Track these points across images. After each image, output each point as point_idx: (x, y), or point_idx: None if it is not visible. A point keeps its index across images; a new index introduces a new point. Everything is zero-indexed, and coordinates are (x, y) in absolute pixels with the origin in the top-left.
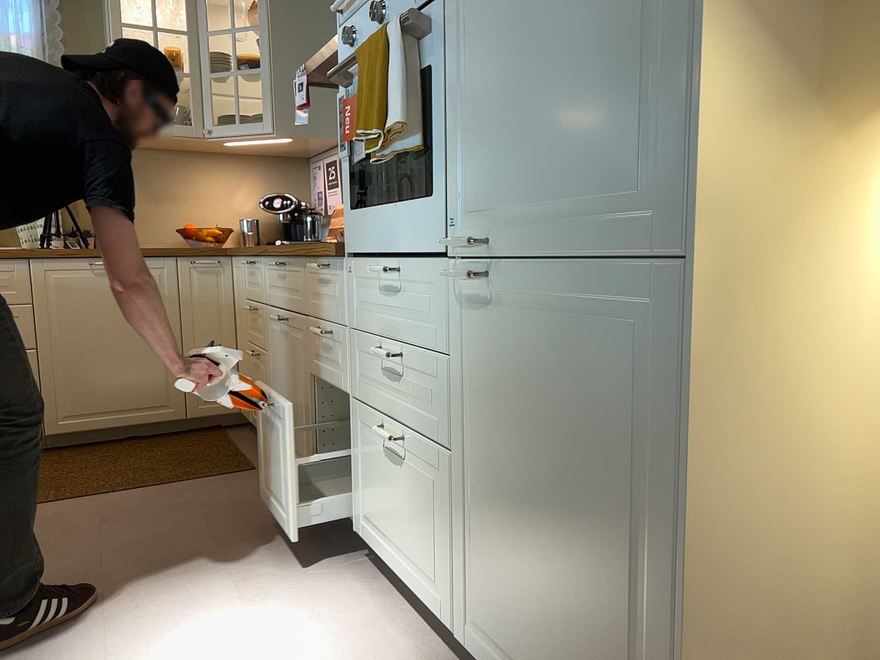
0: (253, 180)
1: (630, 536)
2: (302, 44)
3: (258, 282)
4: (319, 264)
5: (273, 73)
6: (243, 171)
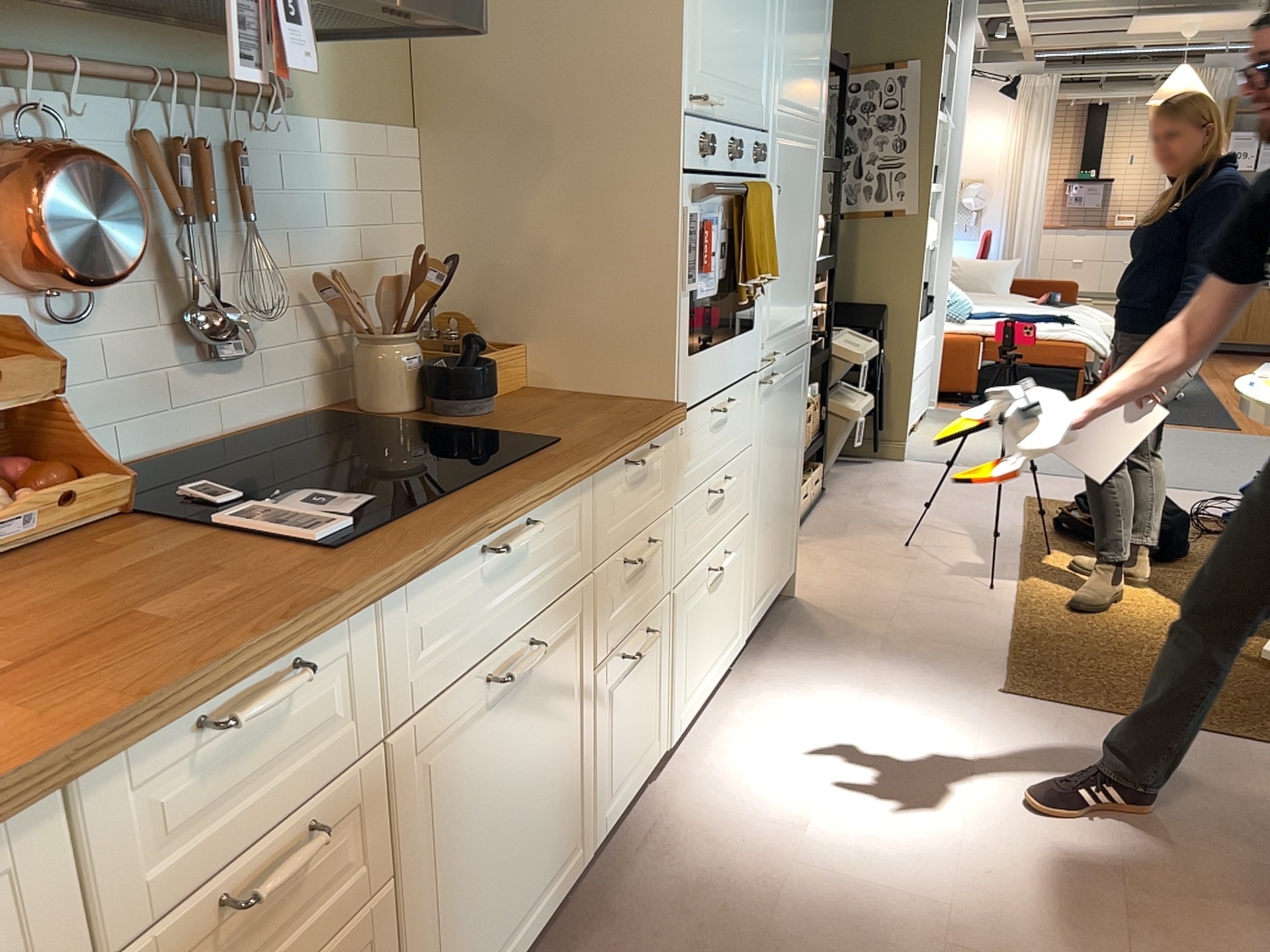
0: None
1: (795, 460)
2: None
3: (324, 718)
4: (628, 458)
5: None
6: None
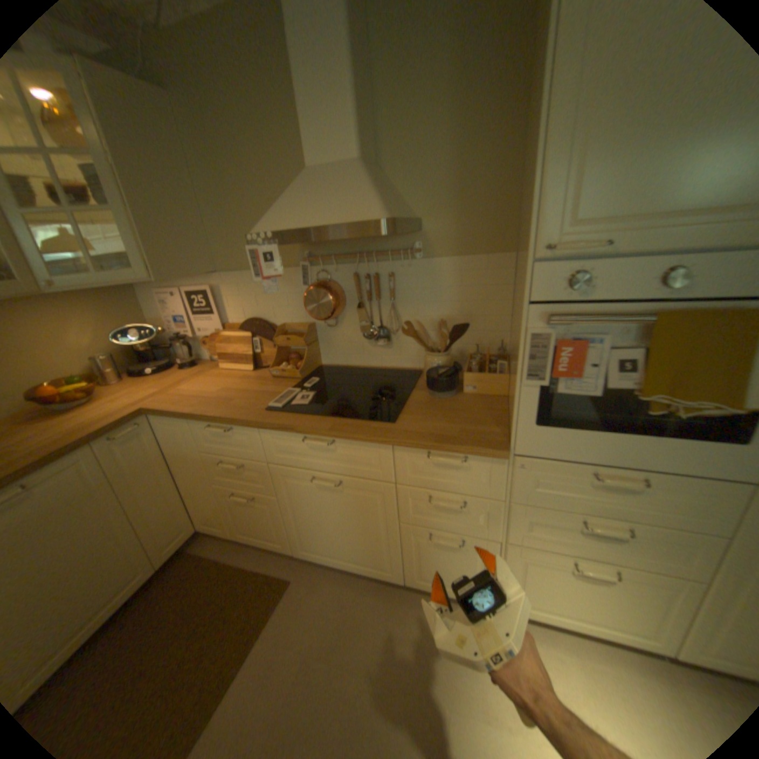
0: (81, 314)
1: None
2: (149, 175)
3: (245, 445)
4: (434, 452)
5: (127, 211)
6: (67, 307)
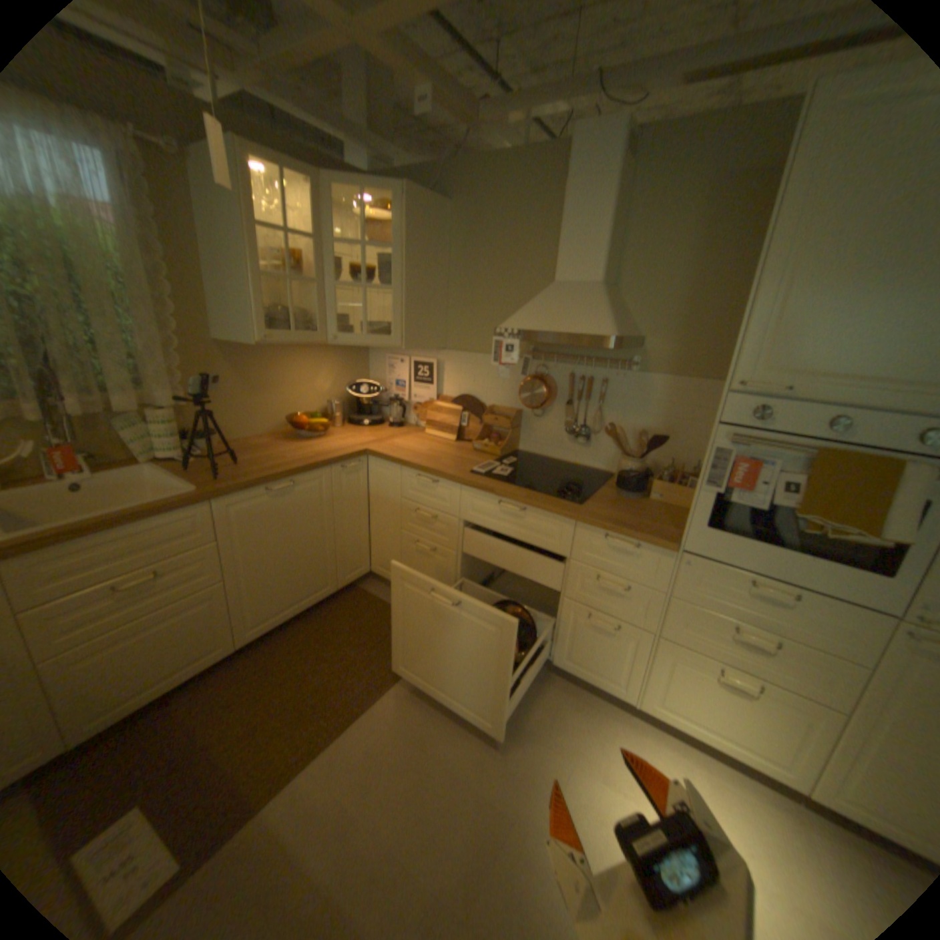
0: (330, 366)
1: None
2: (423, 268)
3: (444, 499)
4: (611, 536)
5: (401, 294)
6: (323, 358)
